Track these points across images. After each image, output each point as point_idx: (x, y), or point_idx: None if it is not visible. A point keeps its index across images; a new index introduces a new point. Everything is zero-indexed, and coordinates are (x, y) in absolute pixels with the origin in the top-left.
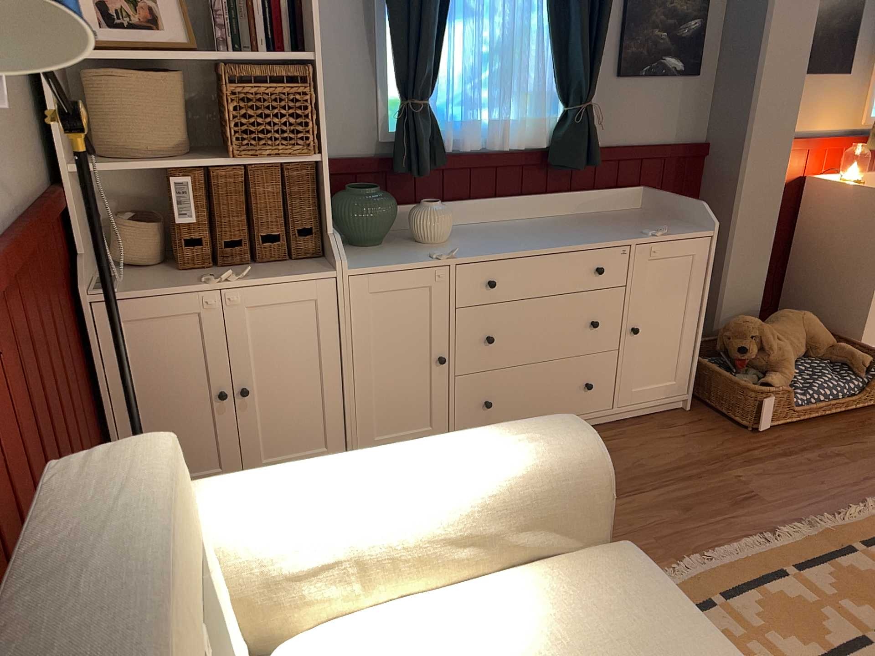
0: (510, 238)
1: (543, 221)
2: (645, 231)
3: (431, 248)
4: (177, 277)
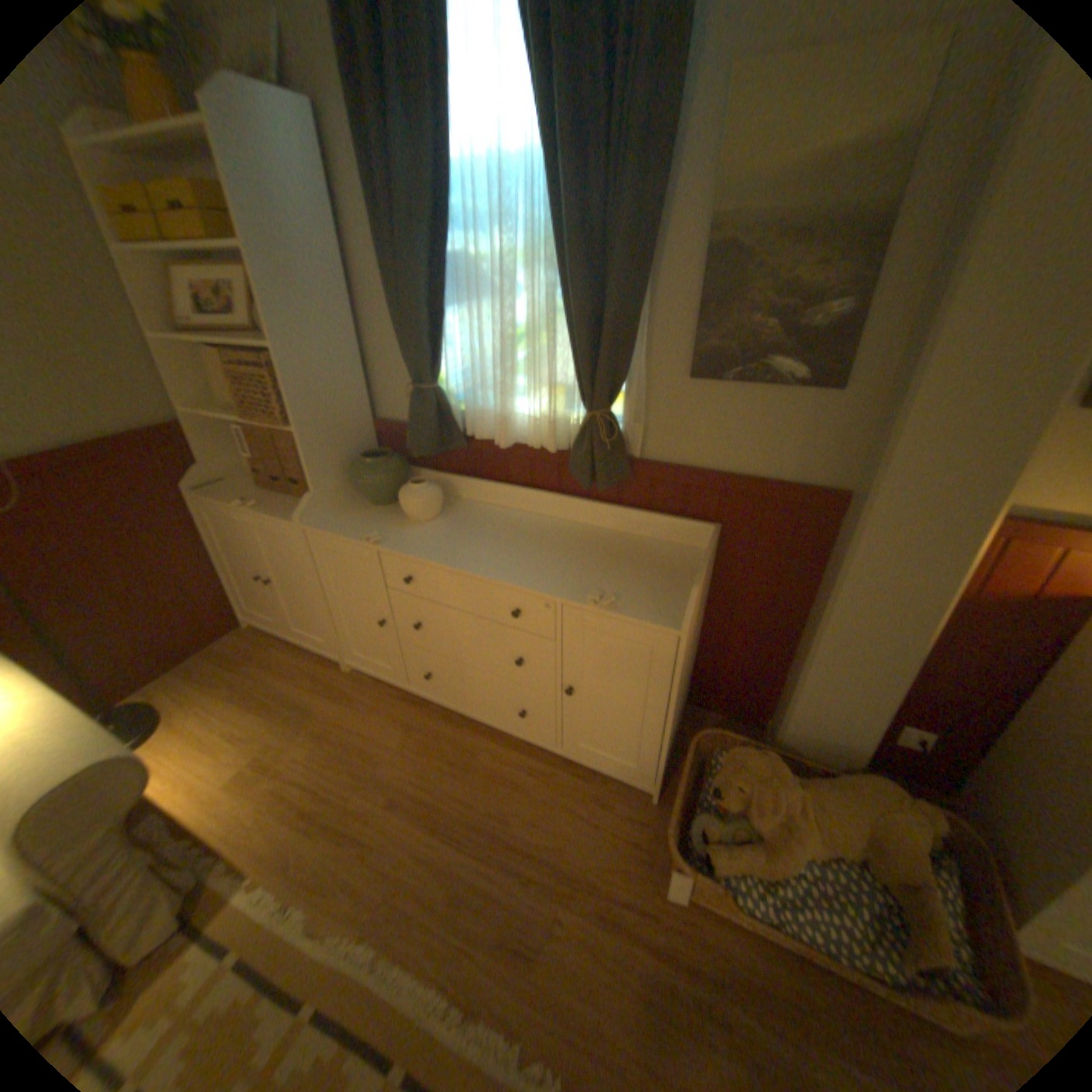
0: (472, 541)
1: (562, 528)
2: (599, 590)
3: (401, 525)
4: (246, 491)
